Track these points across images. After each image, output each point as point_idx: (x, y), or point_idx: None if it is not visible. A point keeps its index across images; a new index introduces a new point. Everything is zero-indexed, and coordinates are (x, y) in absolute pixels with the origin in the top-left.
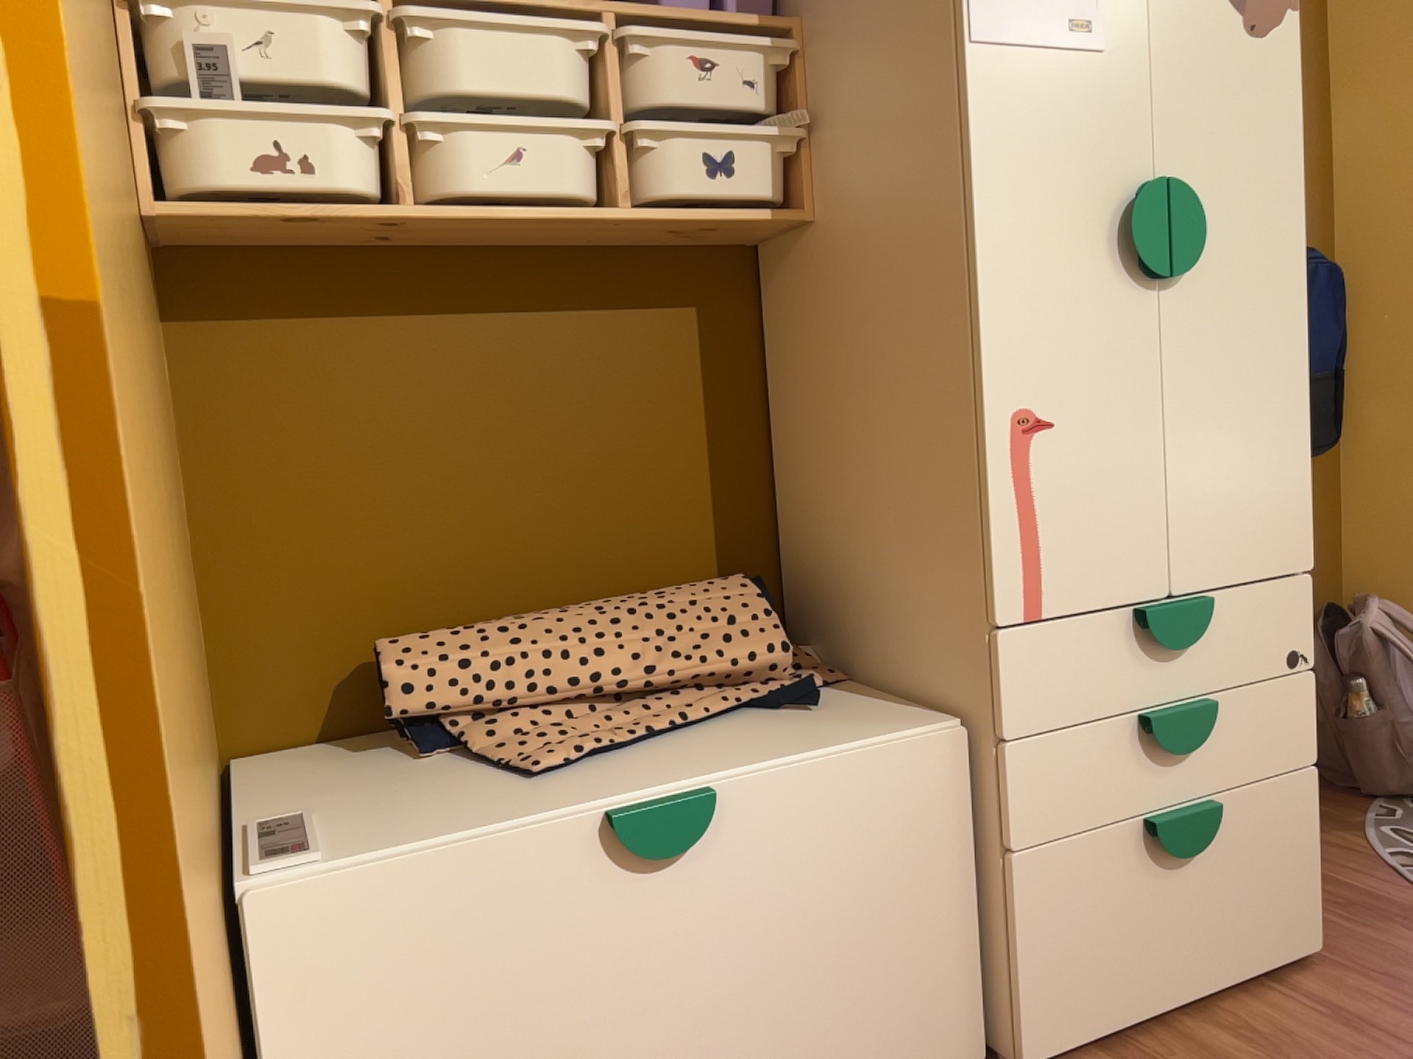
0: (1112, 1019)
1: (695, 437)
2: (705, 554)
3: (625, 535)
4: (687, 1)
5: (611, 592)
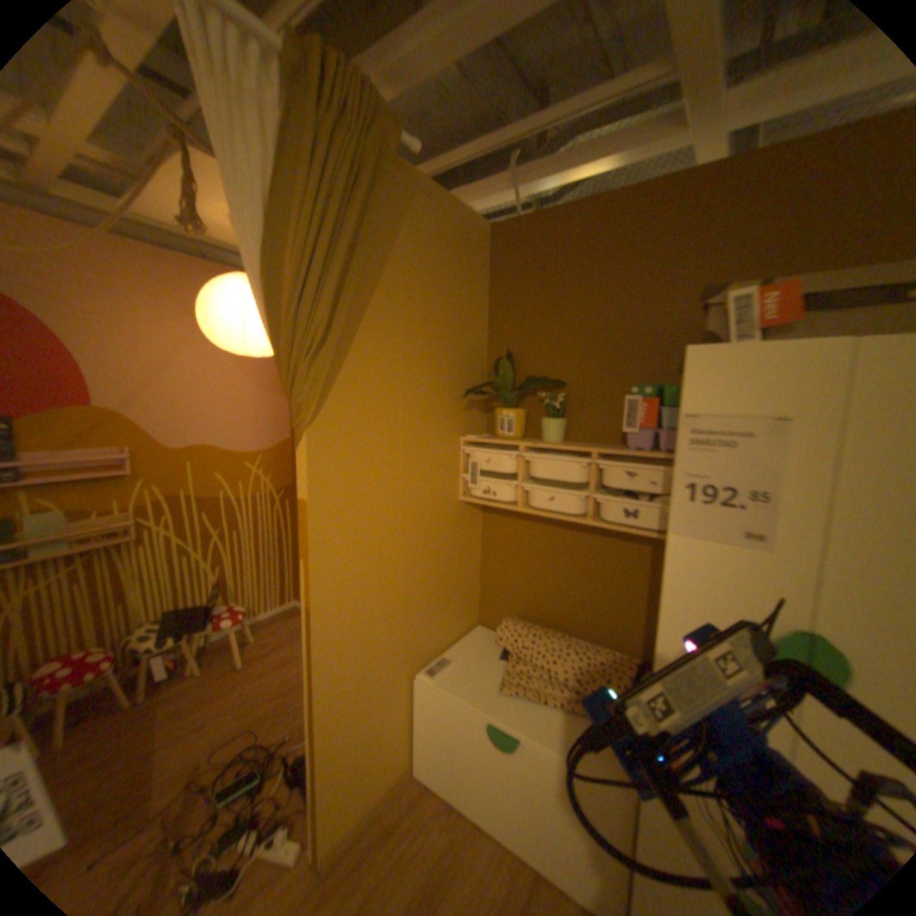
0: None
1: (641, 597)
2: (638, 643)
3: (604, 620)
4: (639, 442)
5: (595, 637)
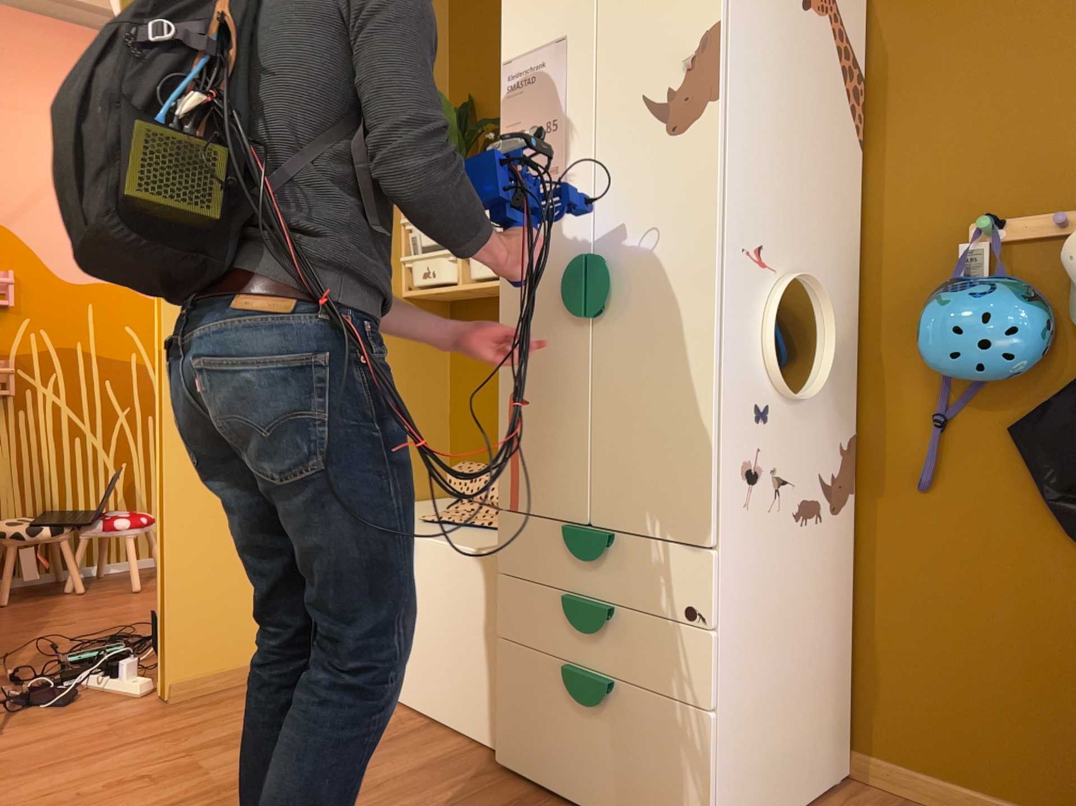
0: (540, 778)
1: None
2: None
3: None
4: None
5: None
